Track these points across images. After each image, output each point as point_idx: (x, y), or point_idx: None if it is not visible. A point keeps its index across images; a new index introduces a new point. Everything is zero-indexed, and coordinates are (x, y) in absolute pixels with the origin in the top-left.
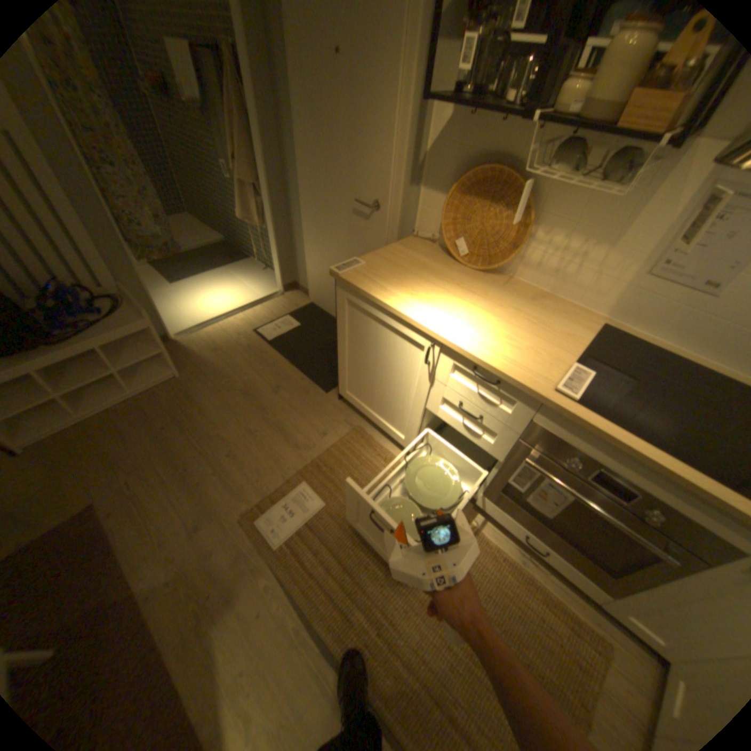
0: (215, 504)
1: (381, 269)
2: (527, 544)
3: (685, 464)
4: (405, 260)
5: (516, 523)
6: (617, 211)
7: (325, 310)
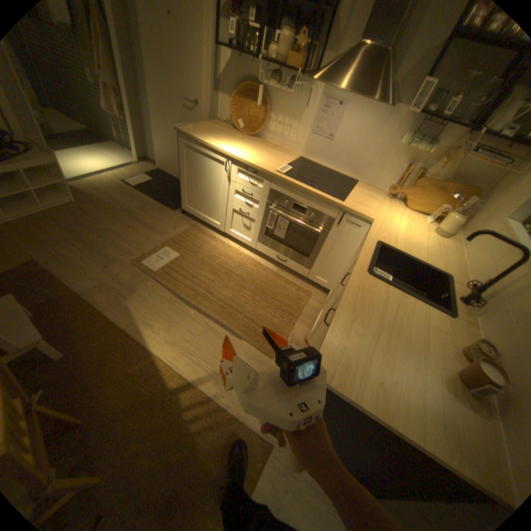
0: (115, 257)
1: (201, 130)
2: (277, 261)
3: (315, 190)
4: (212, 129)
5: (272, 251)
6: (297, 106)
7: (167, 173)
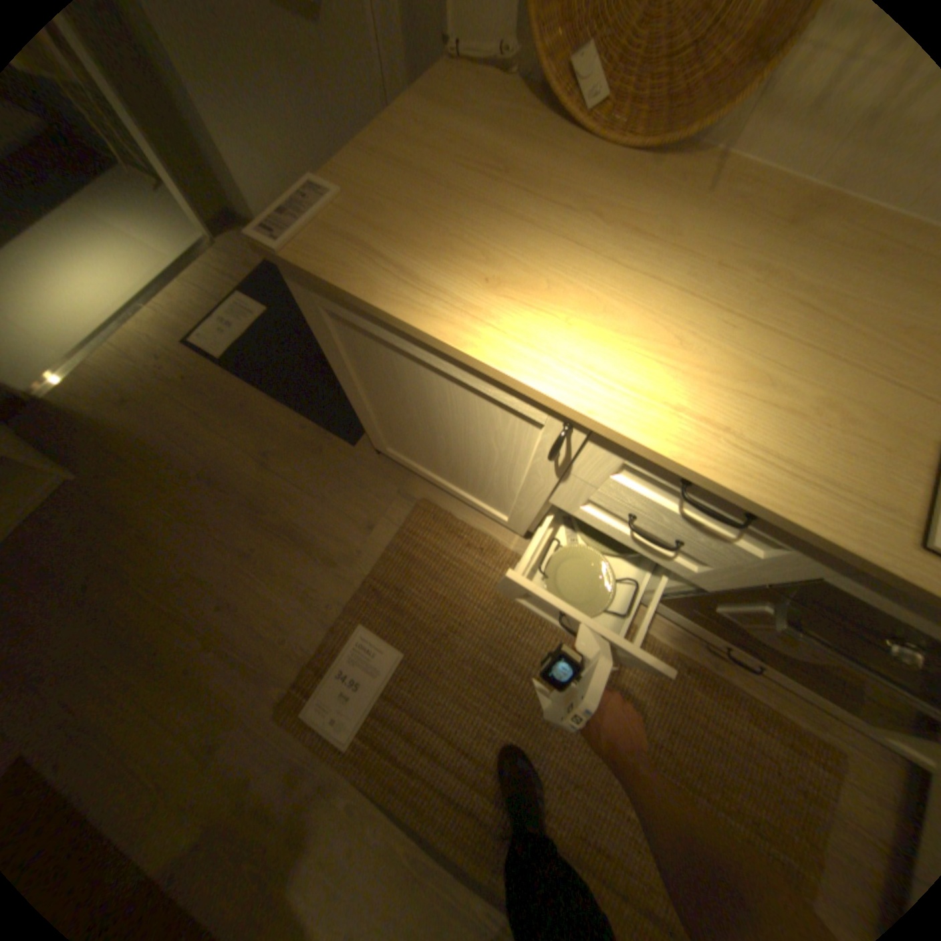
0: (227, 699)
1: (391, 201)
2: (726, 651)
3: None
4: (446, 151)
5: (713, 634)
6: None
7: None
